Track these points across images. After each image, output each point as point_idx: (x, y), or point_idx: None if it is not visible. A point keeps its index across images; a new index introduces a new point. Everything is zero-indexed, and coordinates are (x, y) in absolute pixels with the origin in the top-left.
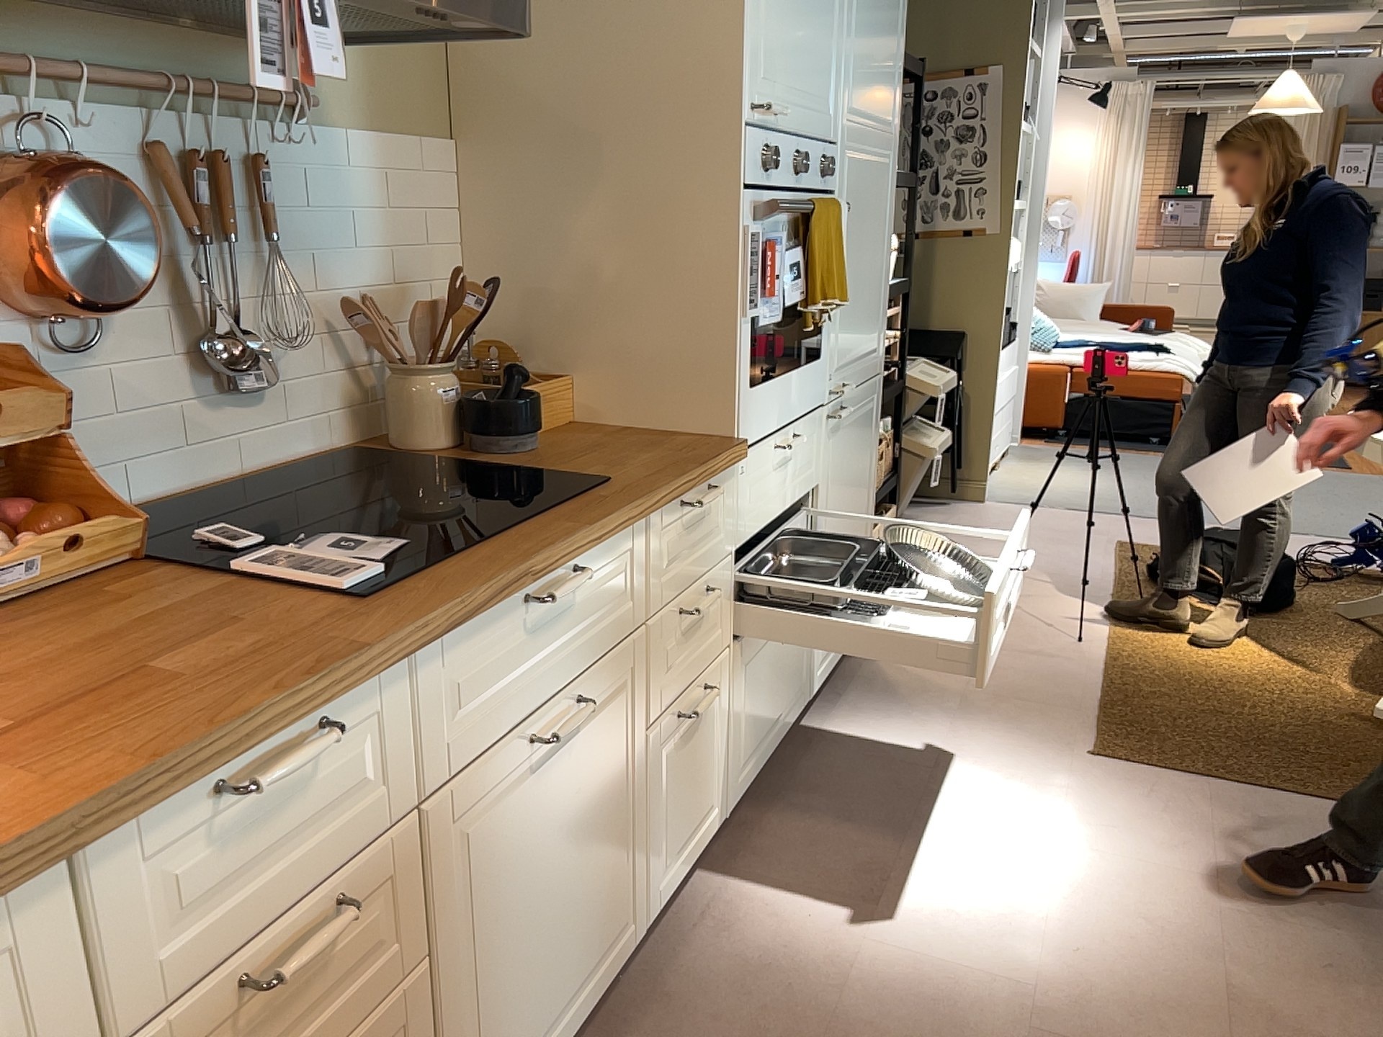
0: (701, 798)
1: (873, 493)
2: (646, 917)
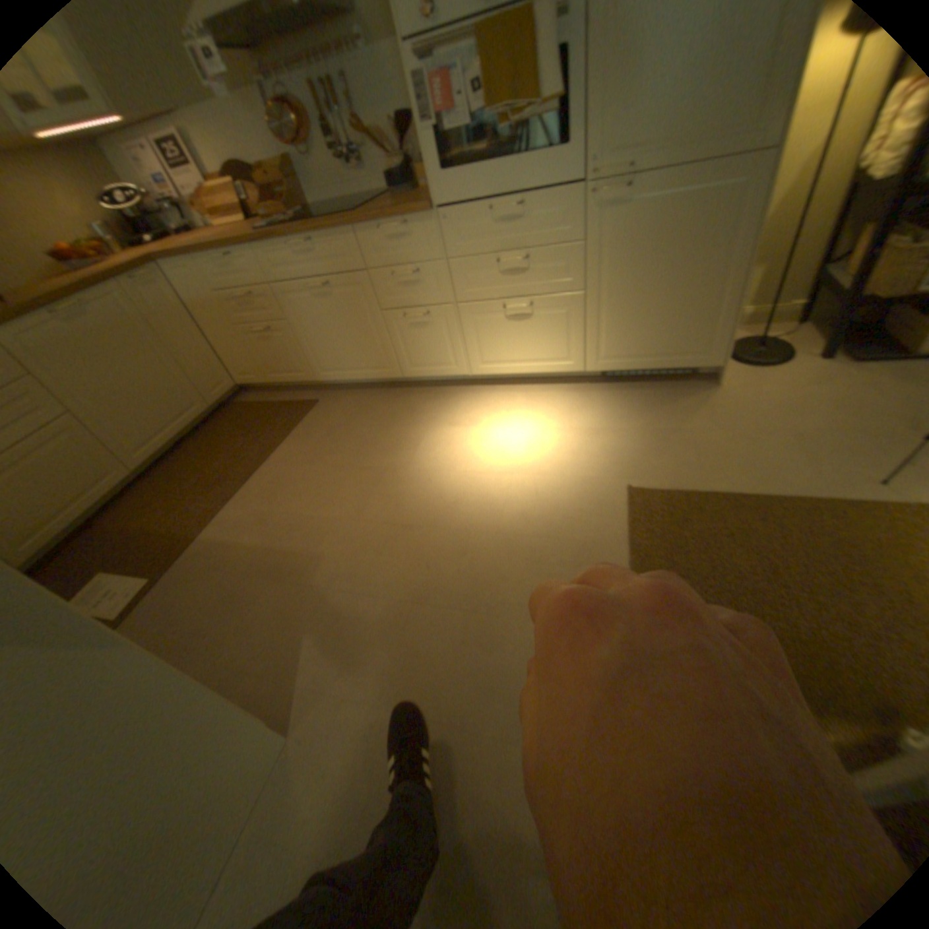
0: (440, 355)
1: (747, 265)
2: (402, 373)
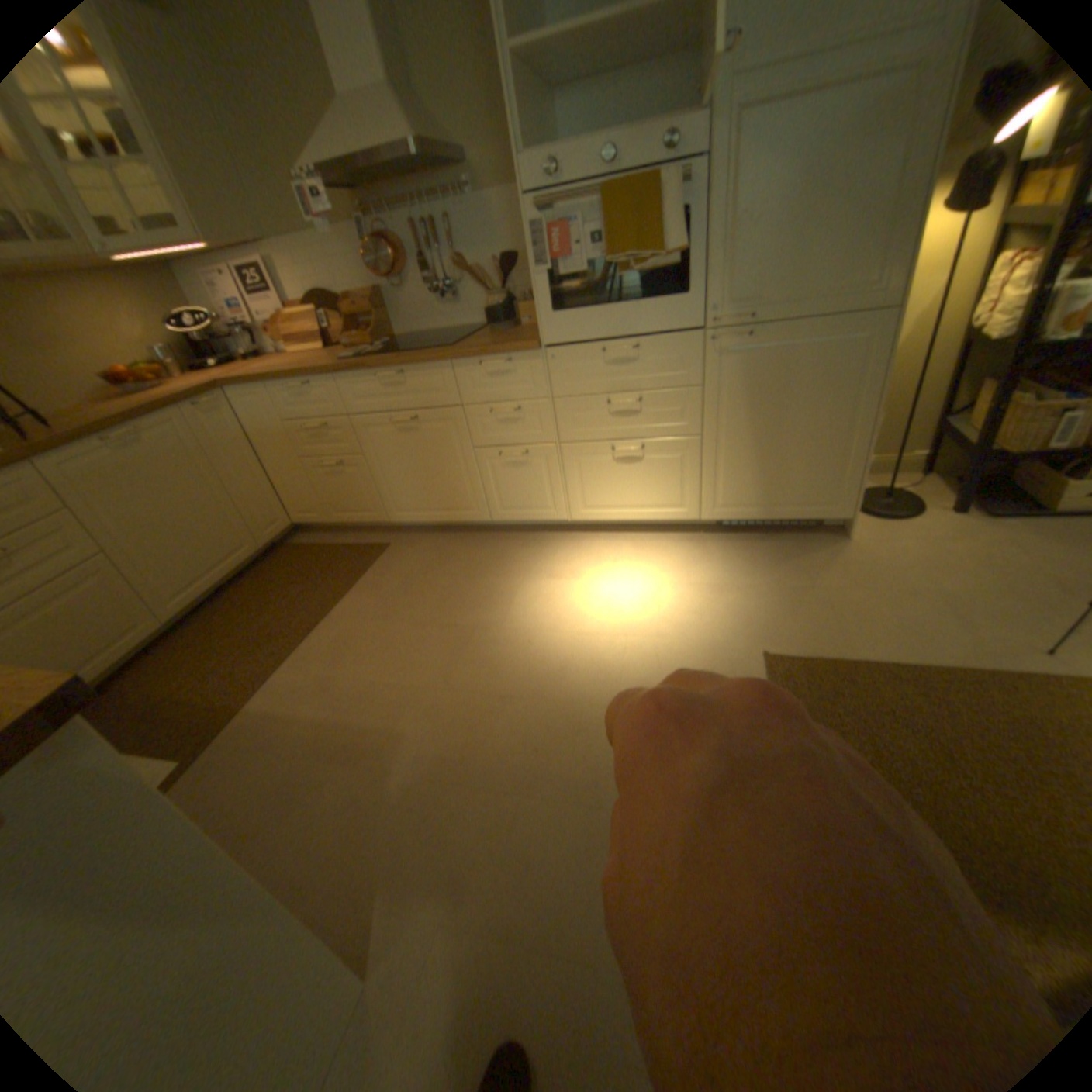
0: (536, 498)
1: (874, 417)
2: (491, 516)
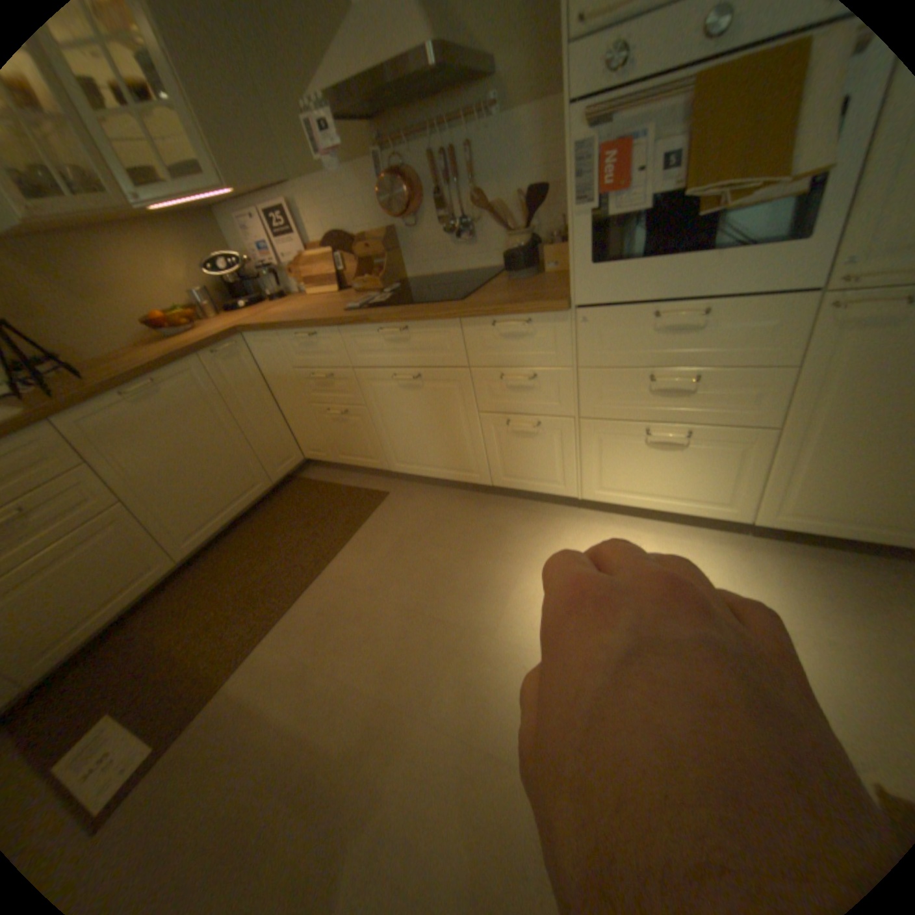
0: (543, 471)
1: None
2: (491, 481)
